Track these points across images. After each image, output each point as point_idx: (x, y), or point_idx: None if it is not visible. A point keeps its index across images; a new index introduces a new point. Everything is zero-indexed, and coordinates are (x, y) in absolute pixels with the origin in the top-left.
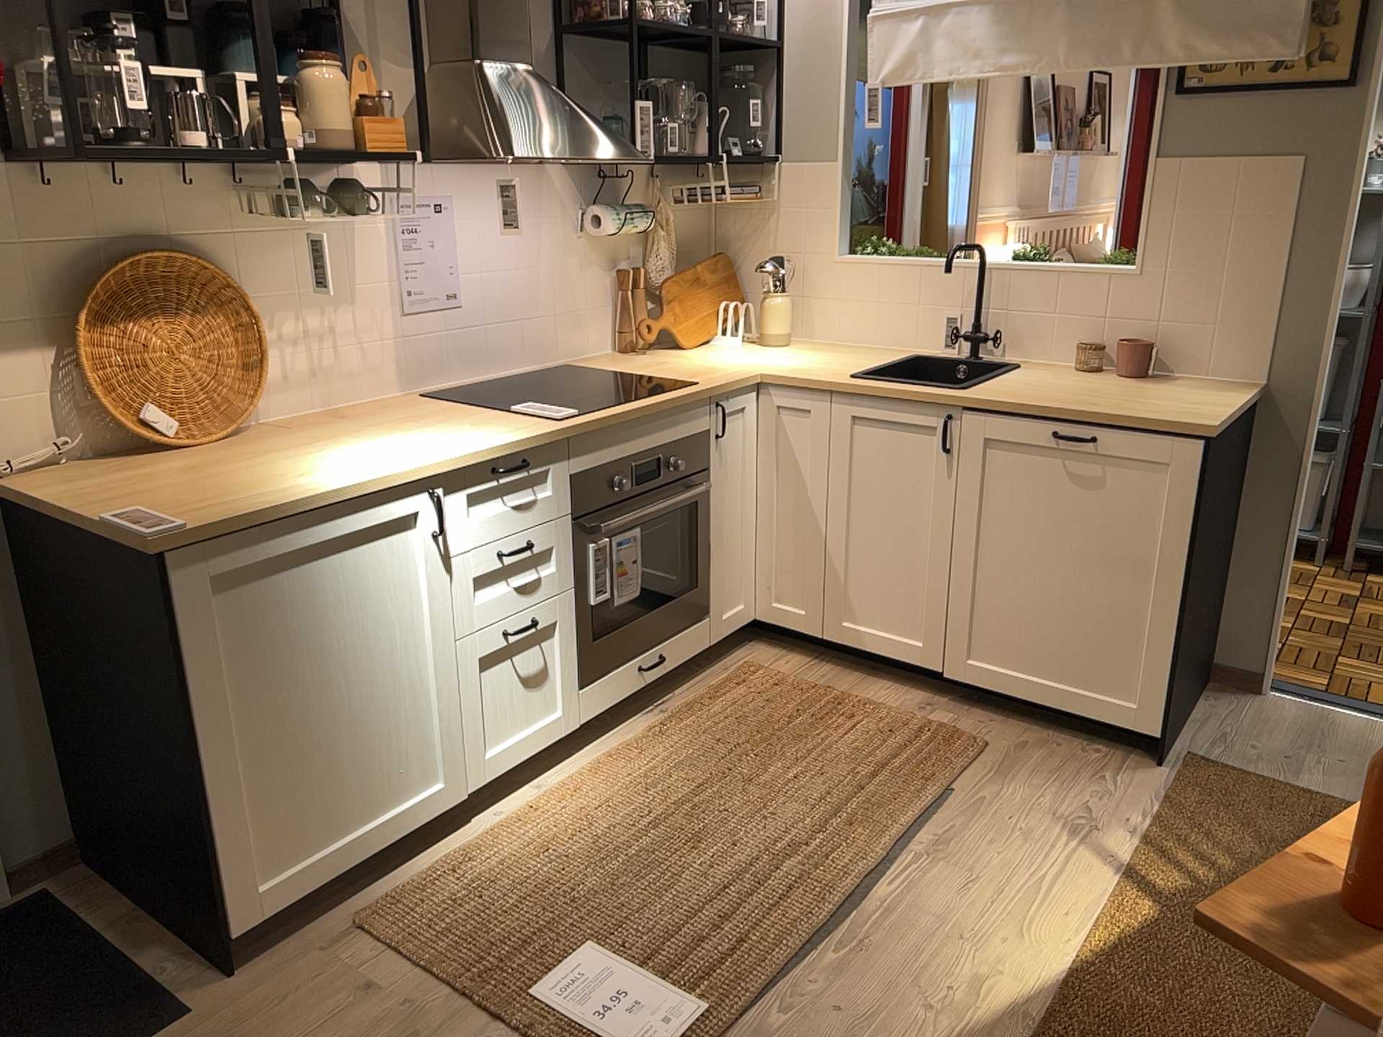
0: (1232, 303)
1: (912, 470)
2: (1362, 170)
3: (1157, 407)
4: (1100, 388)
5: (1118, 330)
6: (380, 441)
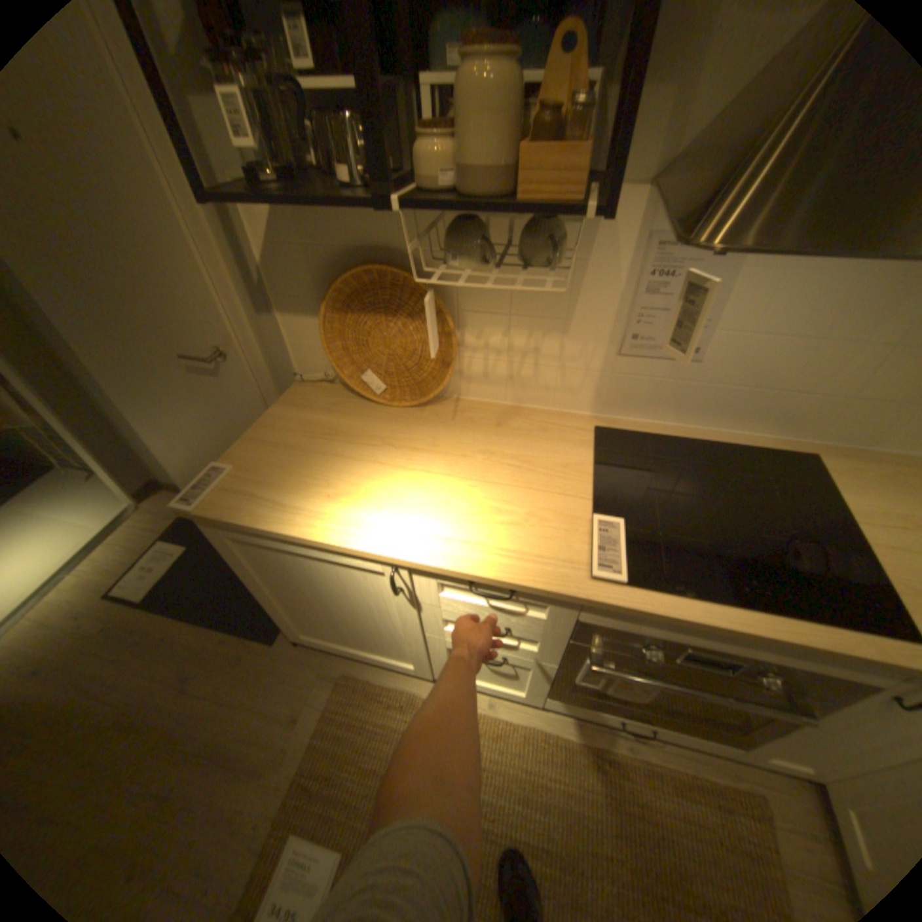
0: None
1: None
2: None
3: None
4: None
5: None
6: (448, 480)
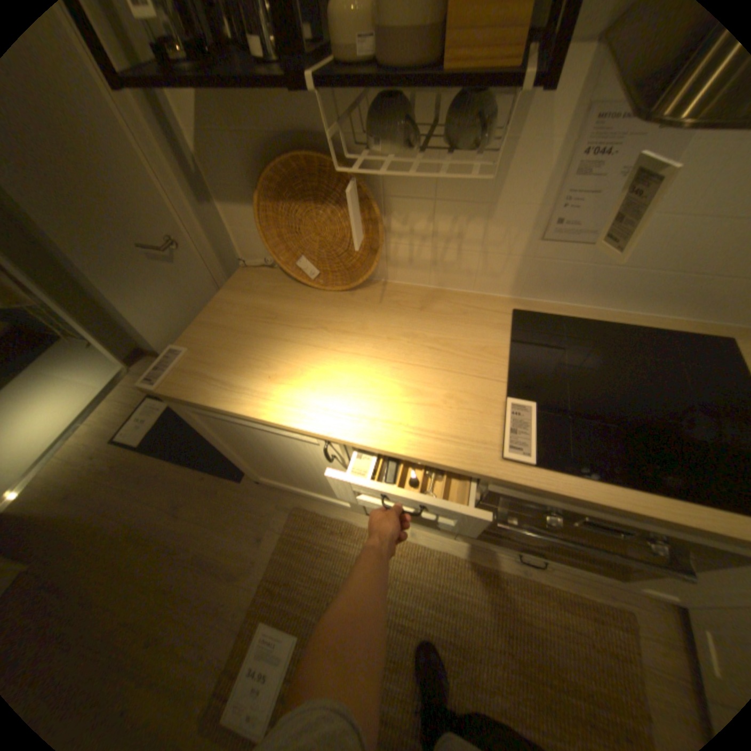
0: None
1: None
2: None
3: None
4: None
5: None
6: (374, 363)
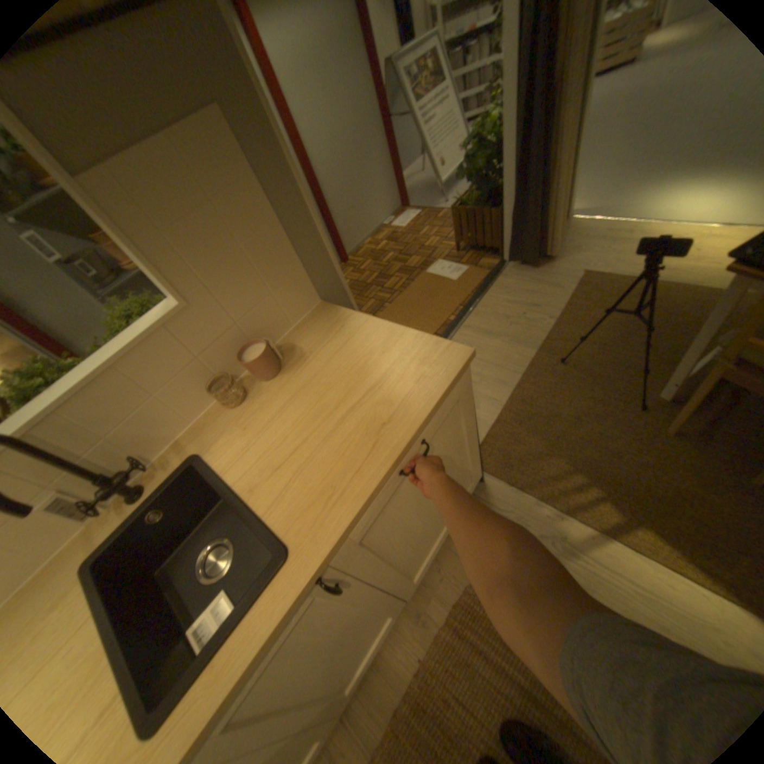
0: (267, 272)
1: (311, 634)
2: (264, 103)
3: (398, 379)
4: (307, 406)
5: (214, 358)
6: None
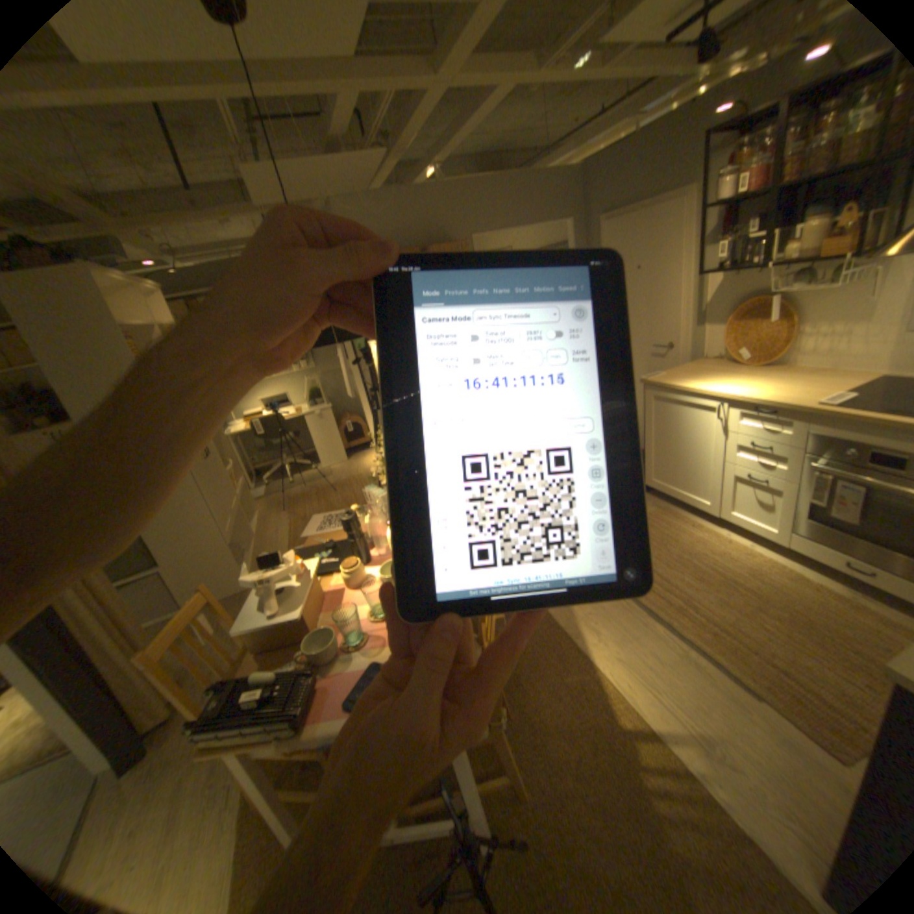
0: None
1: None
2: None
3: None
4: None
5: None
6: (763, 382)
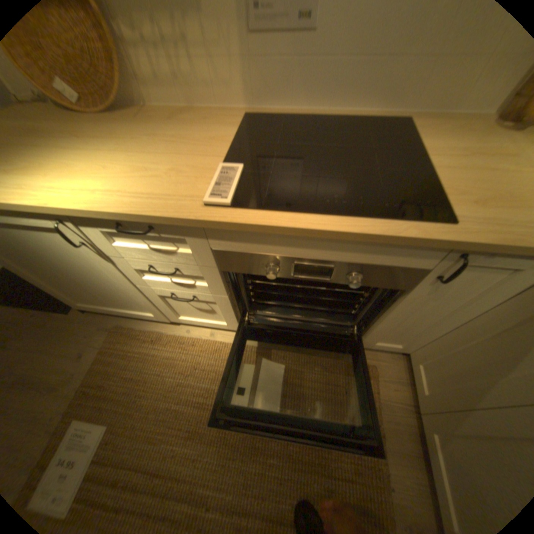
0: None
1: None
2: None
3: None
4: None
5: None
6: (110, 152)
